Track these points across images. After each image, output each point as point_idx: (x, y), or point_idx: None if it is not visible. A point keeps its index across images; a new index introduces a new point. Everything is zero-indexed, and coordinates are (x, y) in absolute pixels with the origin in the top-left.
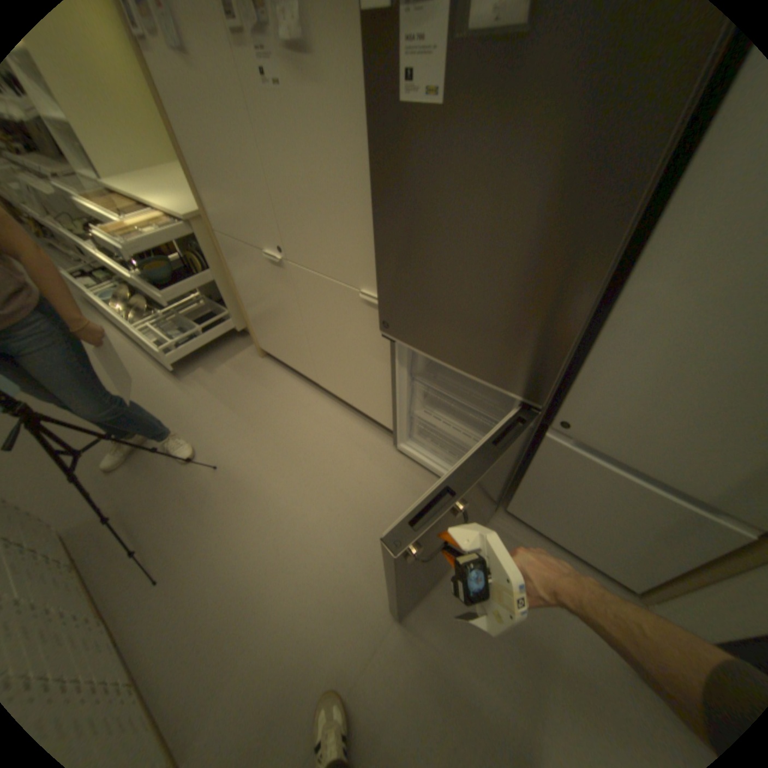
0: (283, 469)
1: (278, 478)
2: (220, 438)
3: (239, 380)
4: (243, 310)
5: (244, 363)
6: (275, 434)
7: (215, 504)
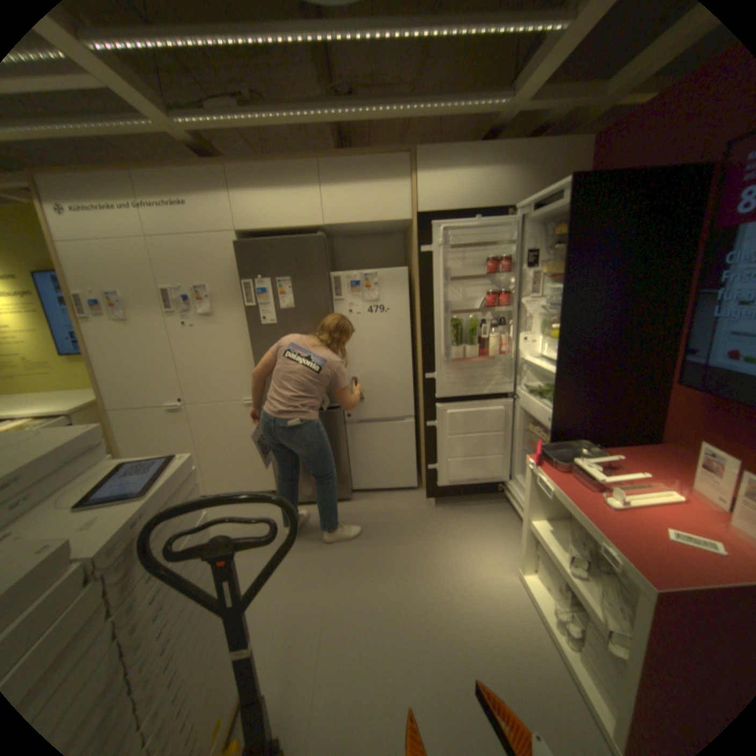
0: None
1: None
2: None
3: None
4: None
5: None
6: None
7: None
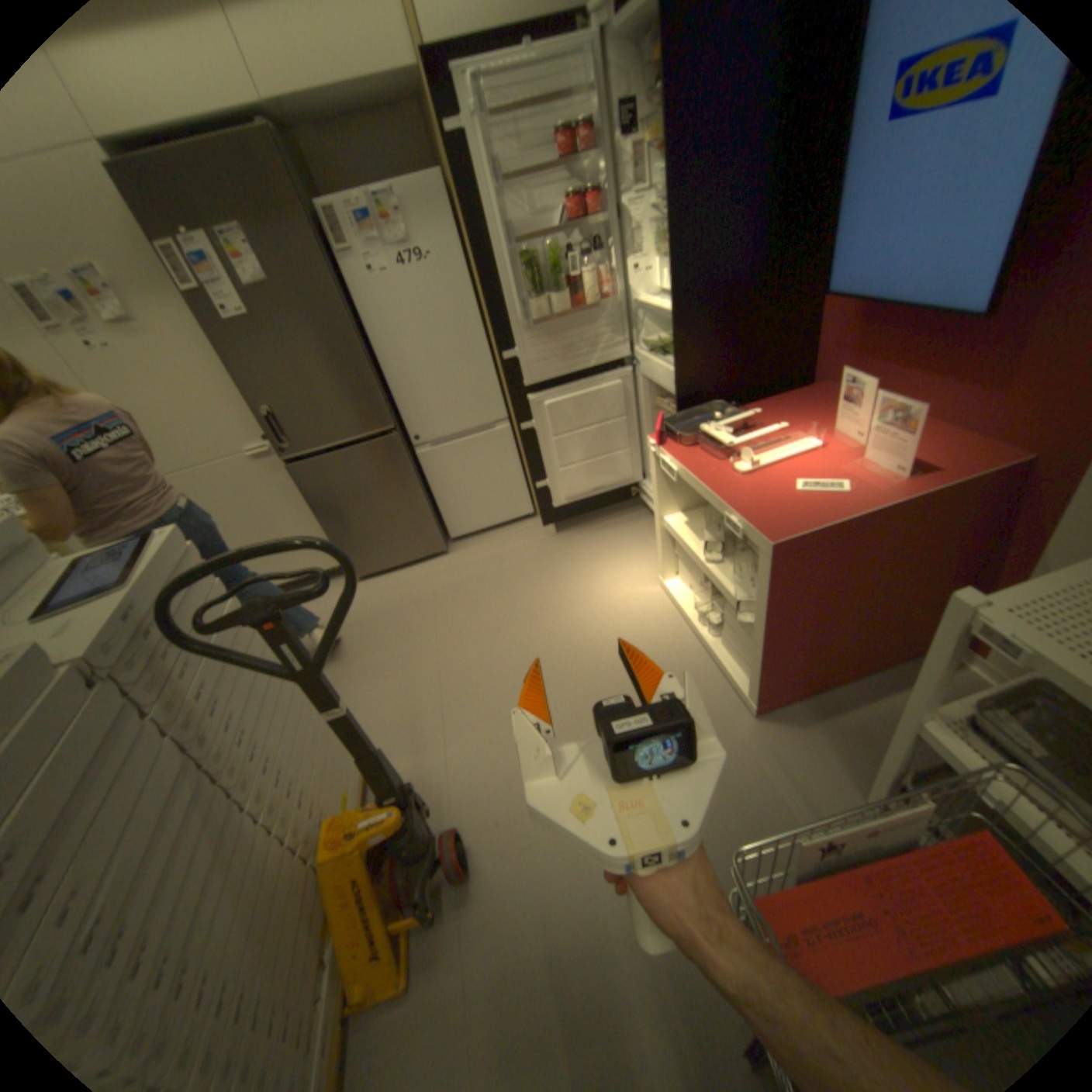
0: None
1: None
2: None
3: None
4: None
5: None
6: None
7: None
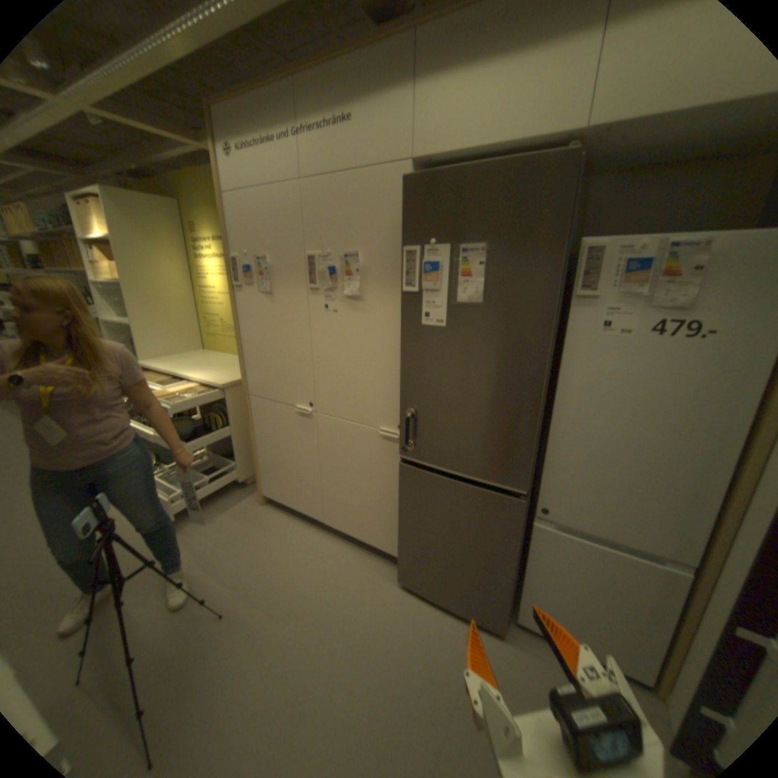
0: (294, 611)
1: (290, 620)
2: (223, 586)
3: (240, 527)
4: (256, 458)
5: (244, 512)
6: (282, 576)
7: (221, 657)
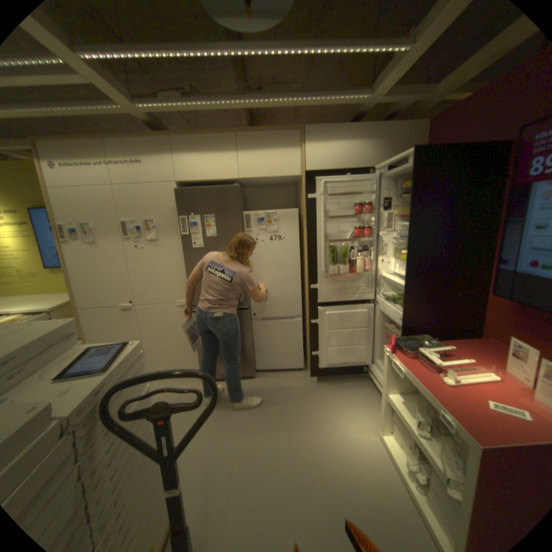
0: None
1: None
2: None
3: None
4: None
5: None
6: None
7: None
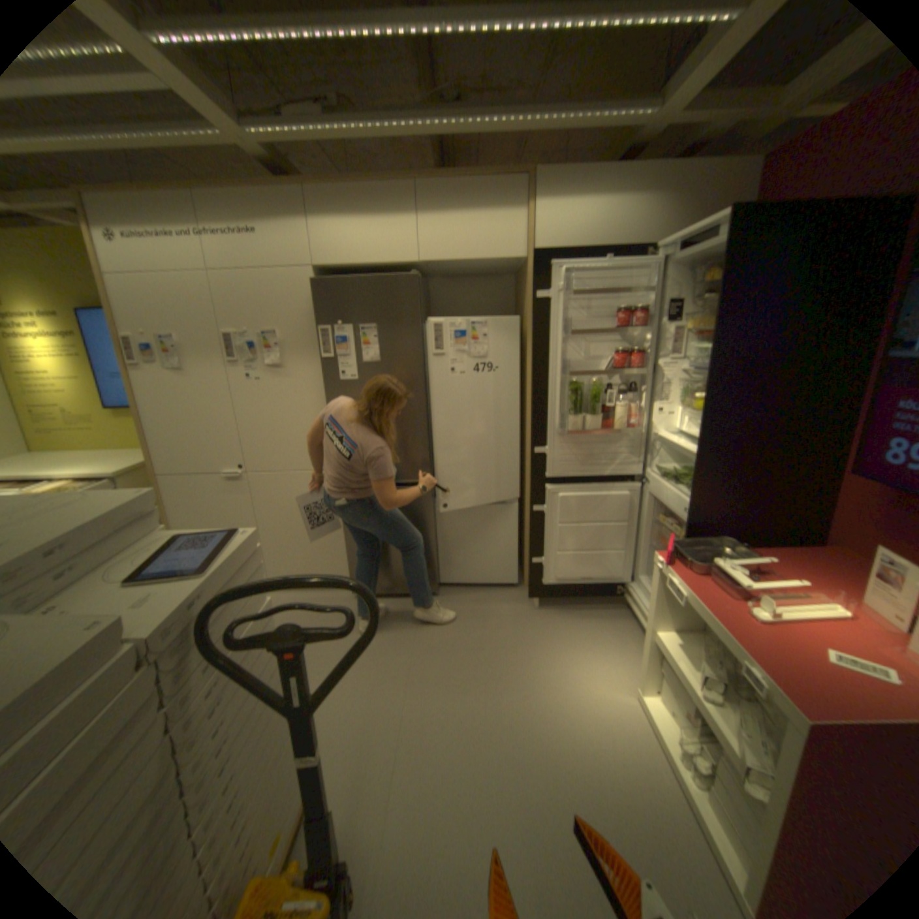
0: None
1: None
2: None
3: None
4: None
5: None
6: None
7: None
